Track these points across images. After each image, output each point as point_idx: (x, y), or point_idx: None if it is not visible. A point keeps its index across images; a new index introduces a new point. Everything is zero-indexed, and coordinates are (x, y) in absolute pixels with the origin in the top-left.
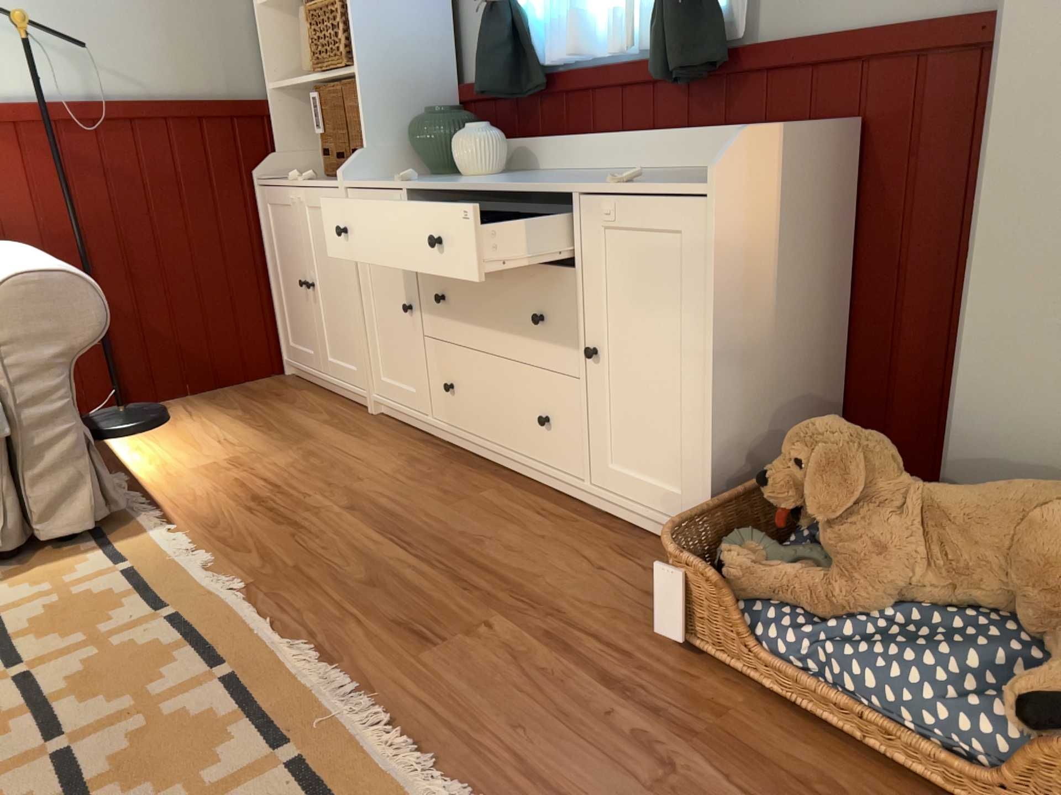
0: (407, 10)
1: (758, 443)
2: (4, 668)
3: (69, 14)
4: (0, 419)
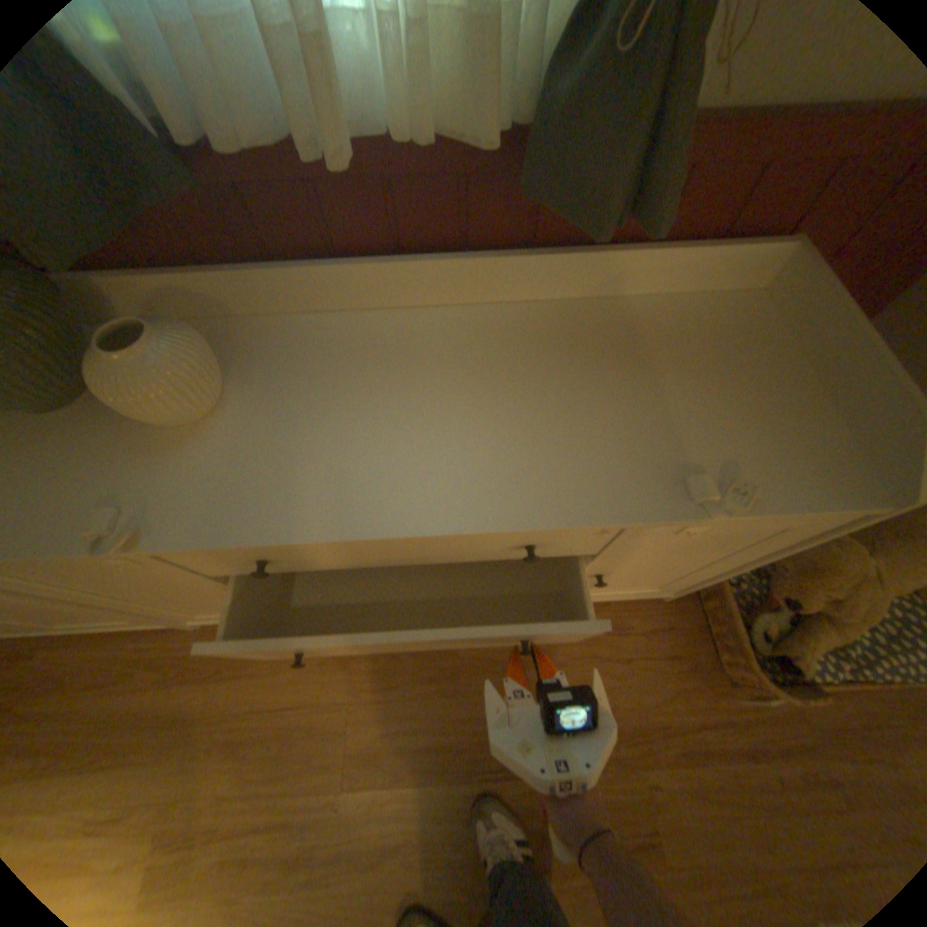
0: None
1: None
2: None
3: None
4: None
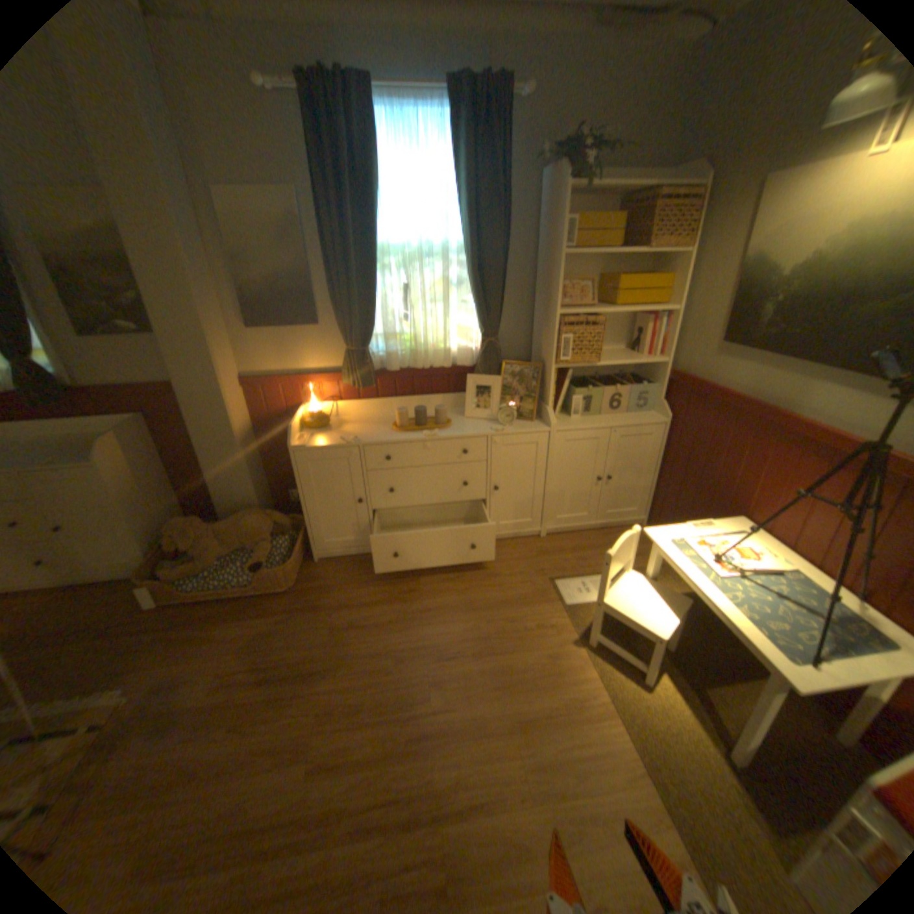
0: None
1: (152, 532)
2: None
3: None
4: None
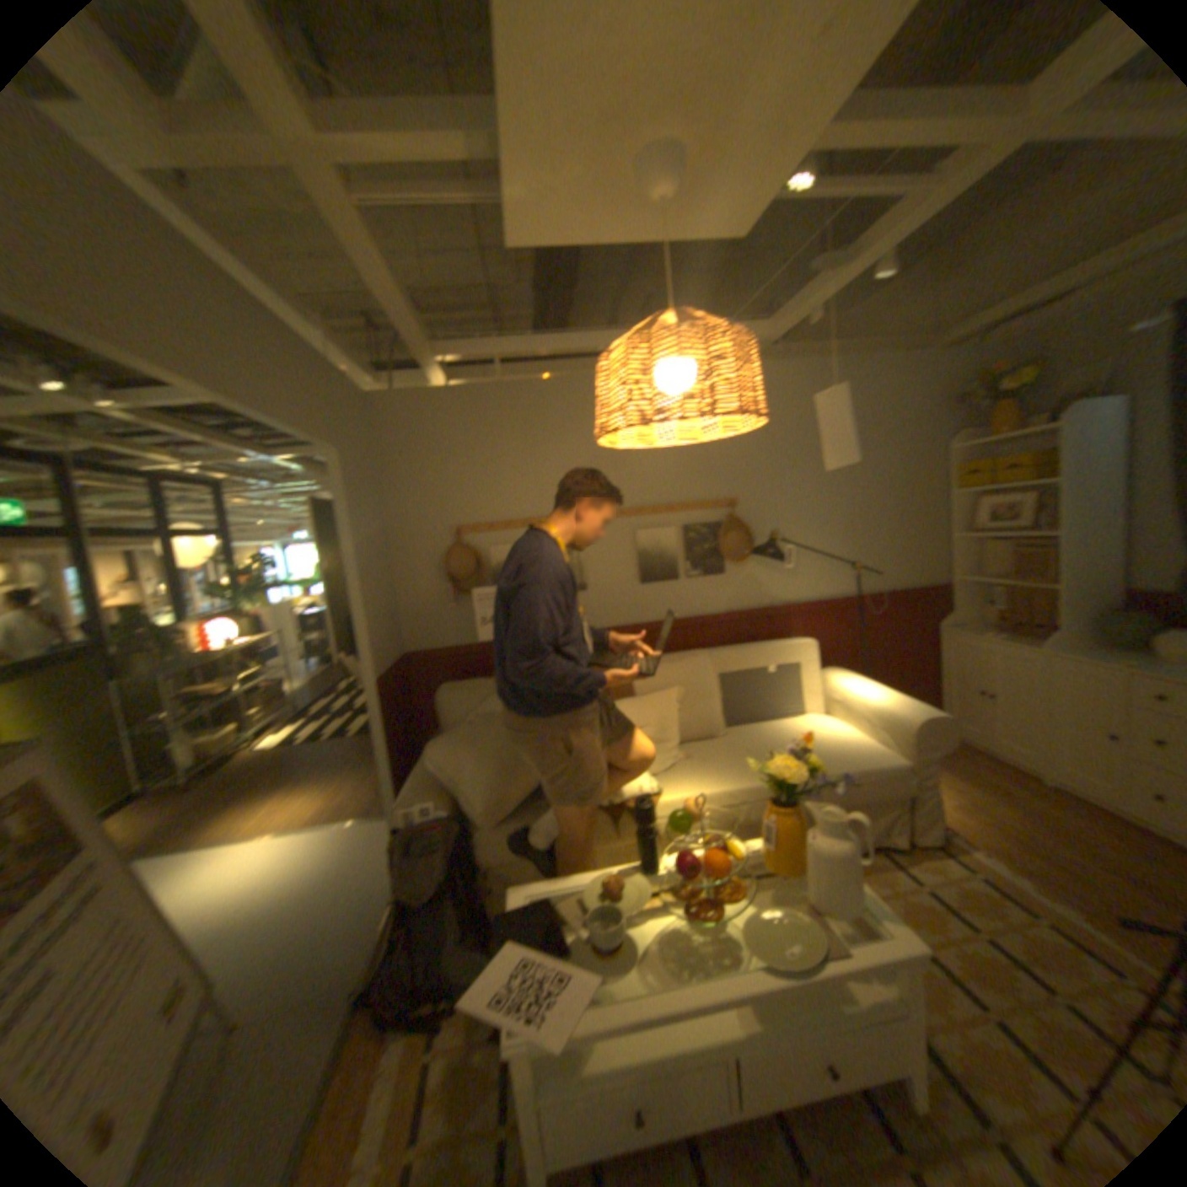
0: (1097, 550)
1: None
2: (974, 932)
3: (863, 552)
4: (917, 787)
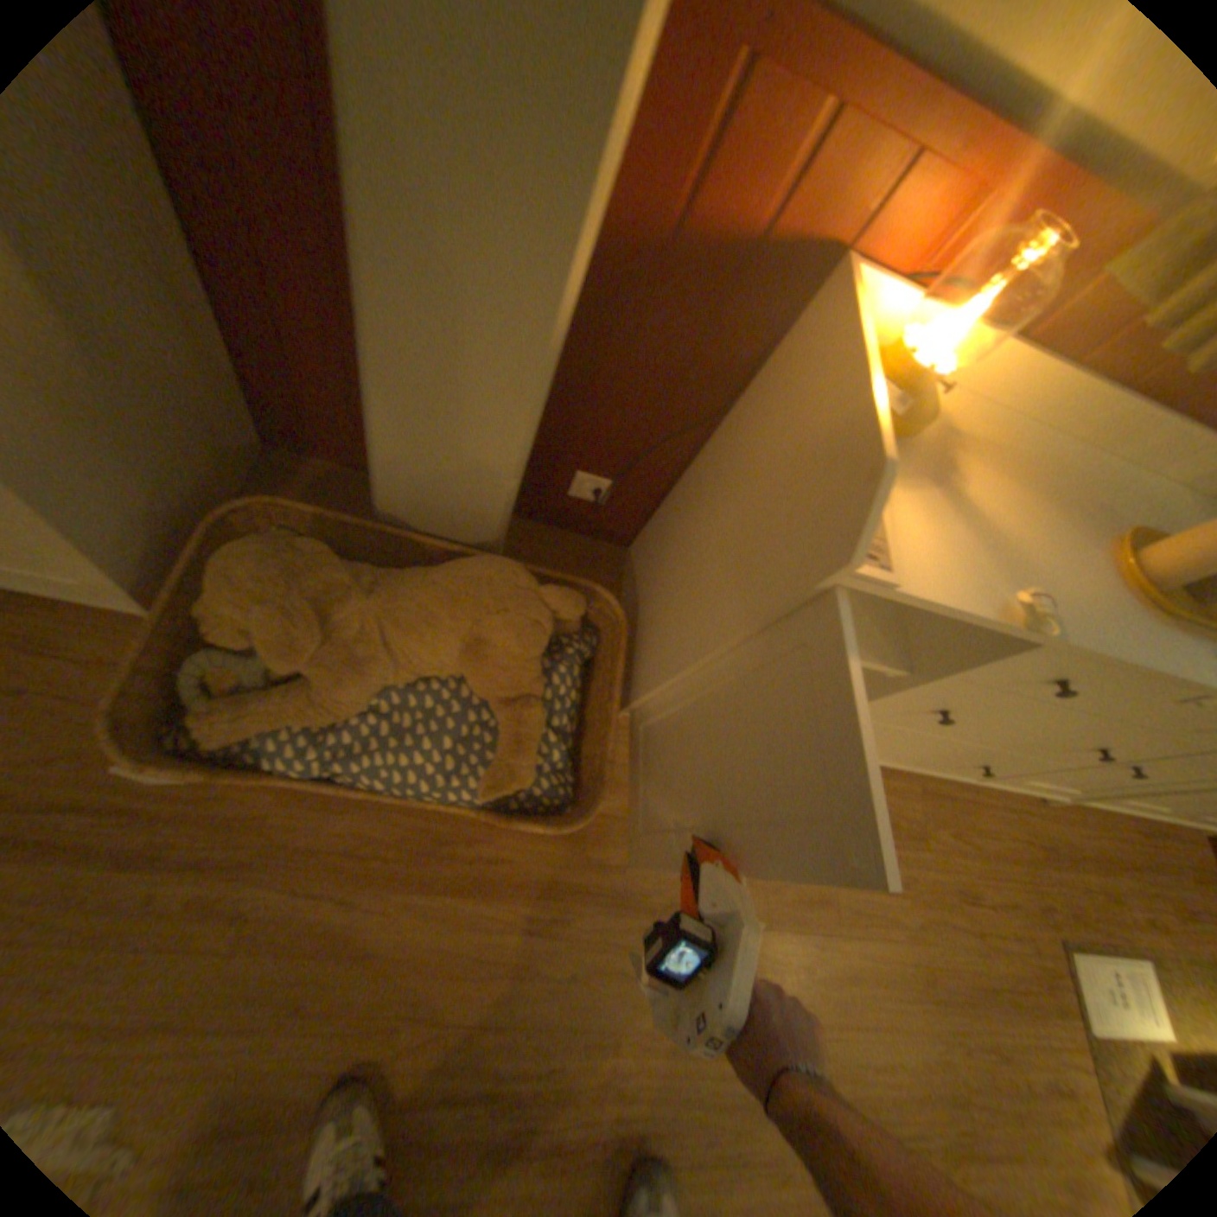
0: None
1: (159, 499)
2: None
3: None
4: None
